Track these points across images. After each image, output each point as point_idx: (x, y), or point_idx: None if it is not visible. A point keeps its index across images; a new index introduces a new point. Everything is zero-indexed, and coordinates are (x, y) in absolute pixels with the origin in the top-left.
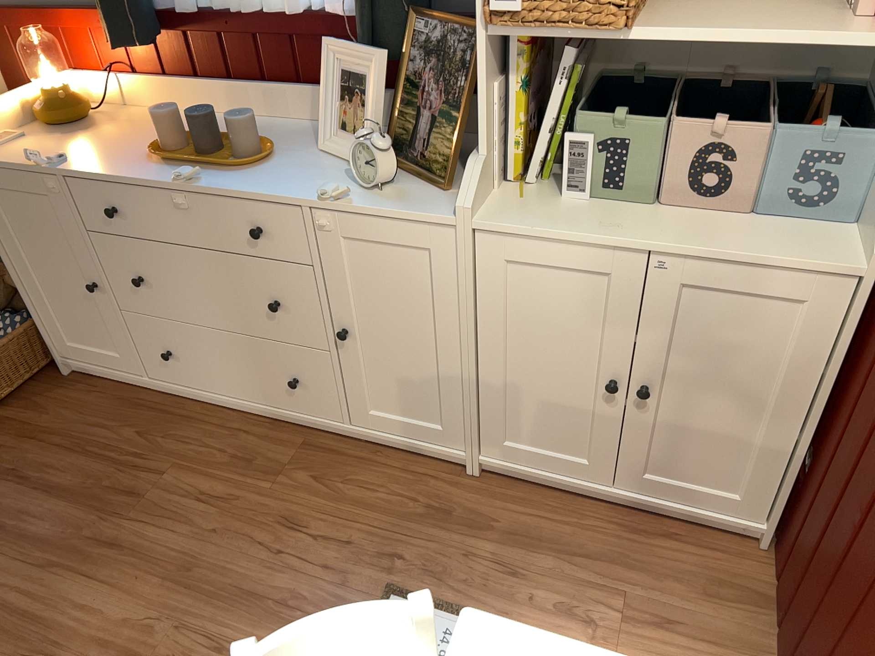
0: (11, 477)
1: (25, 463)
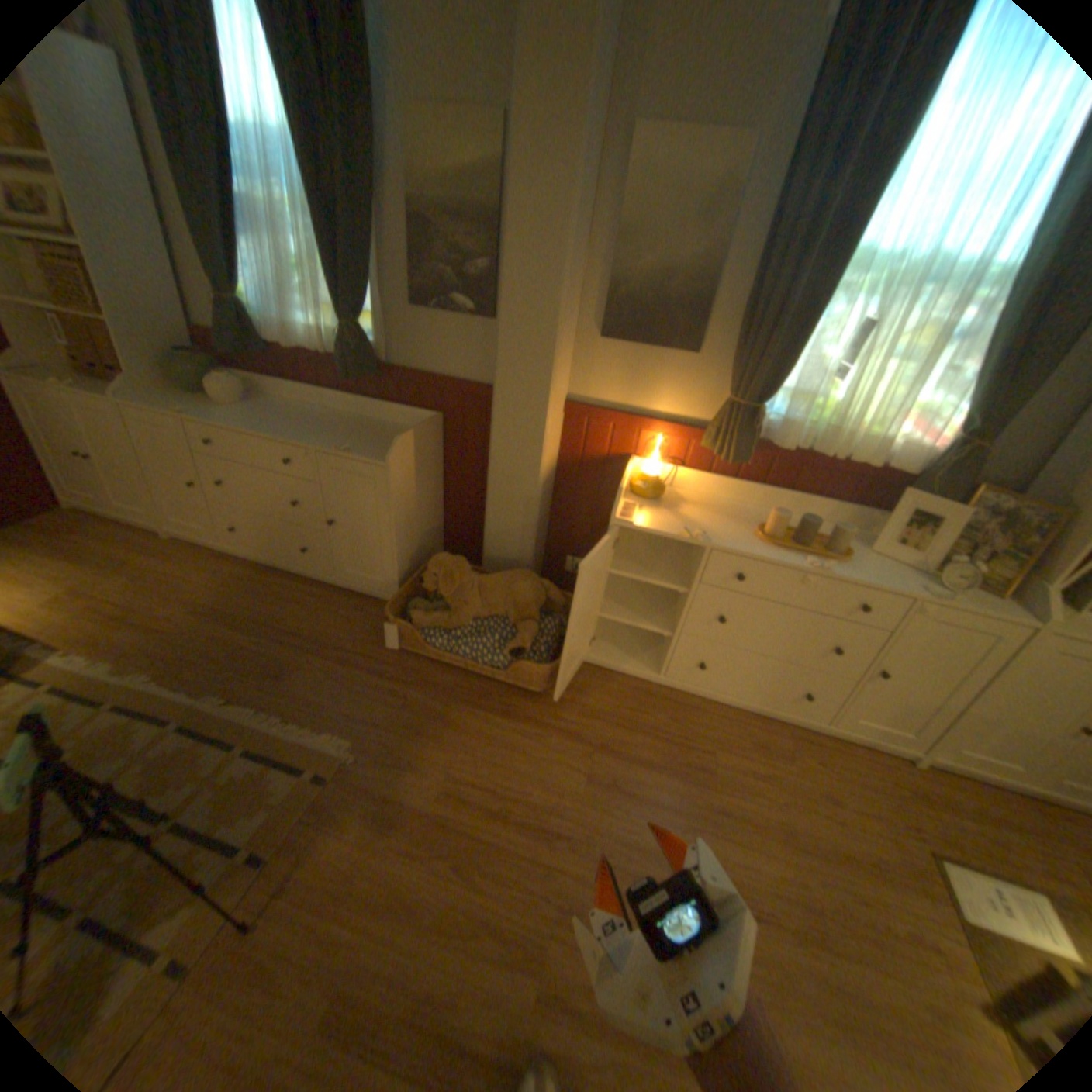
0: (600, 754)
1: (601, 743)
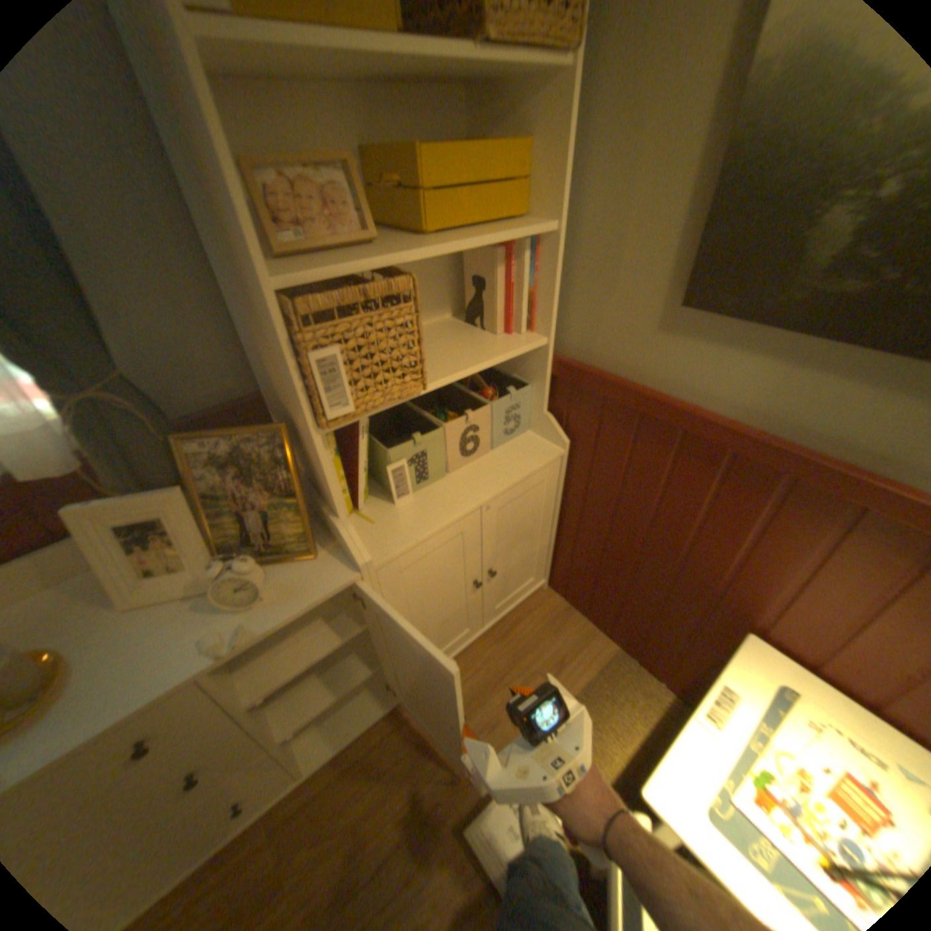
0: None
1: None
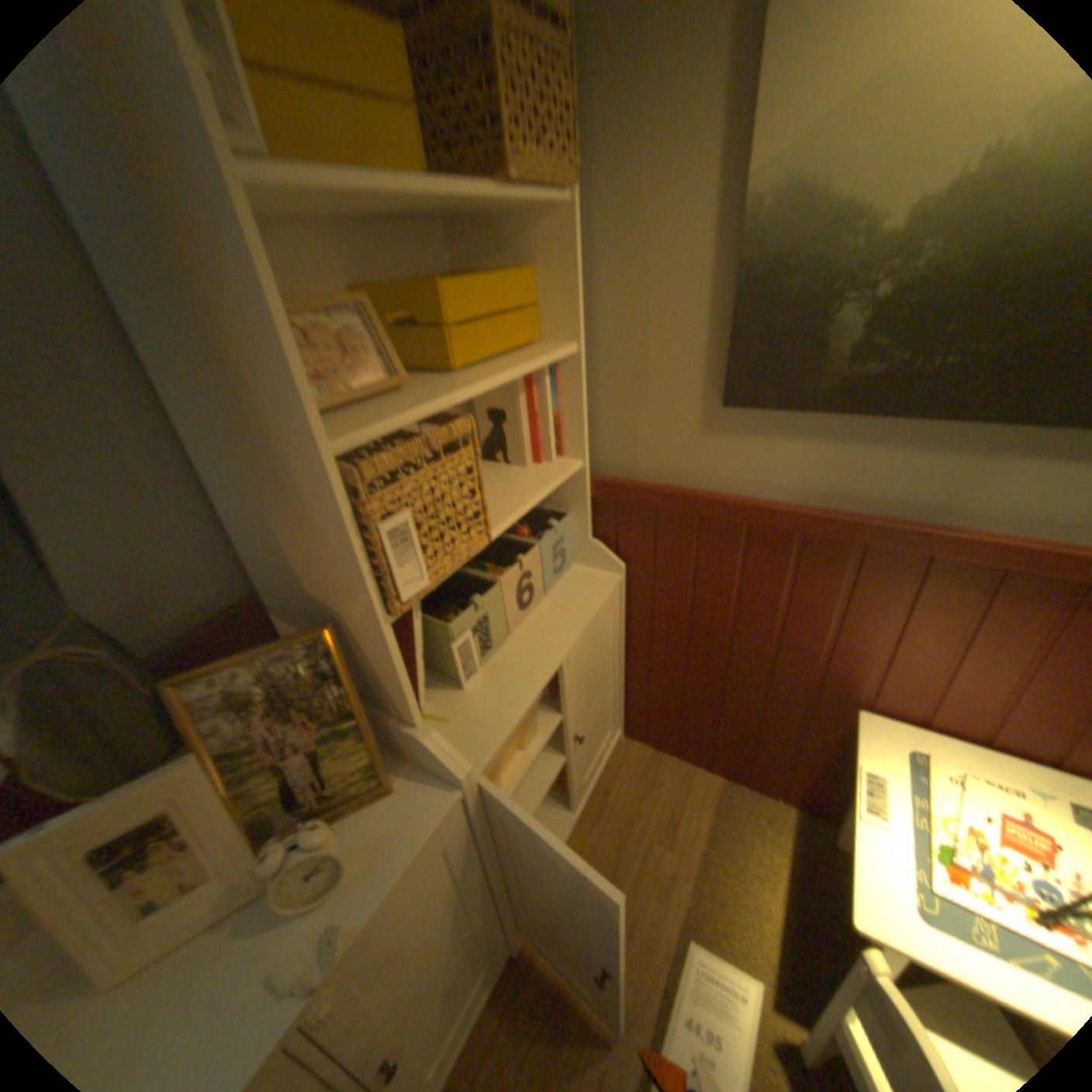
0: None
1: None
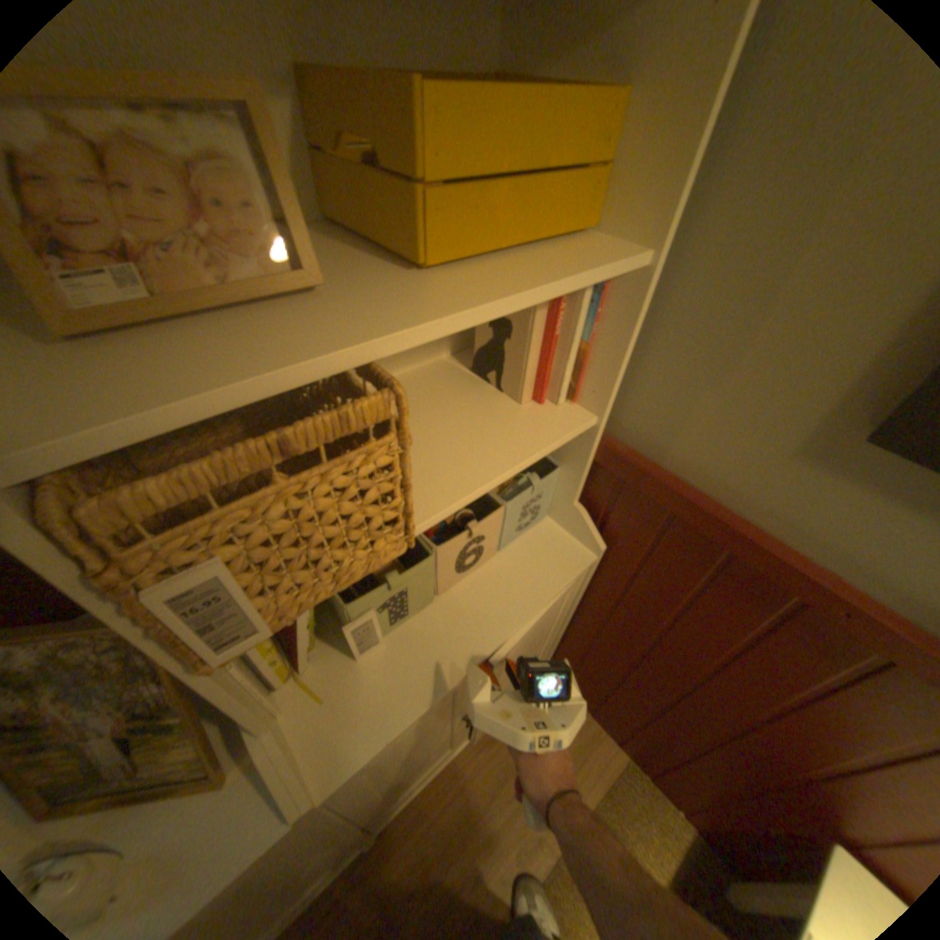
0: None
1: None
